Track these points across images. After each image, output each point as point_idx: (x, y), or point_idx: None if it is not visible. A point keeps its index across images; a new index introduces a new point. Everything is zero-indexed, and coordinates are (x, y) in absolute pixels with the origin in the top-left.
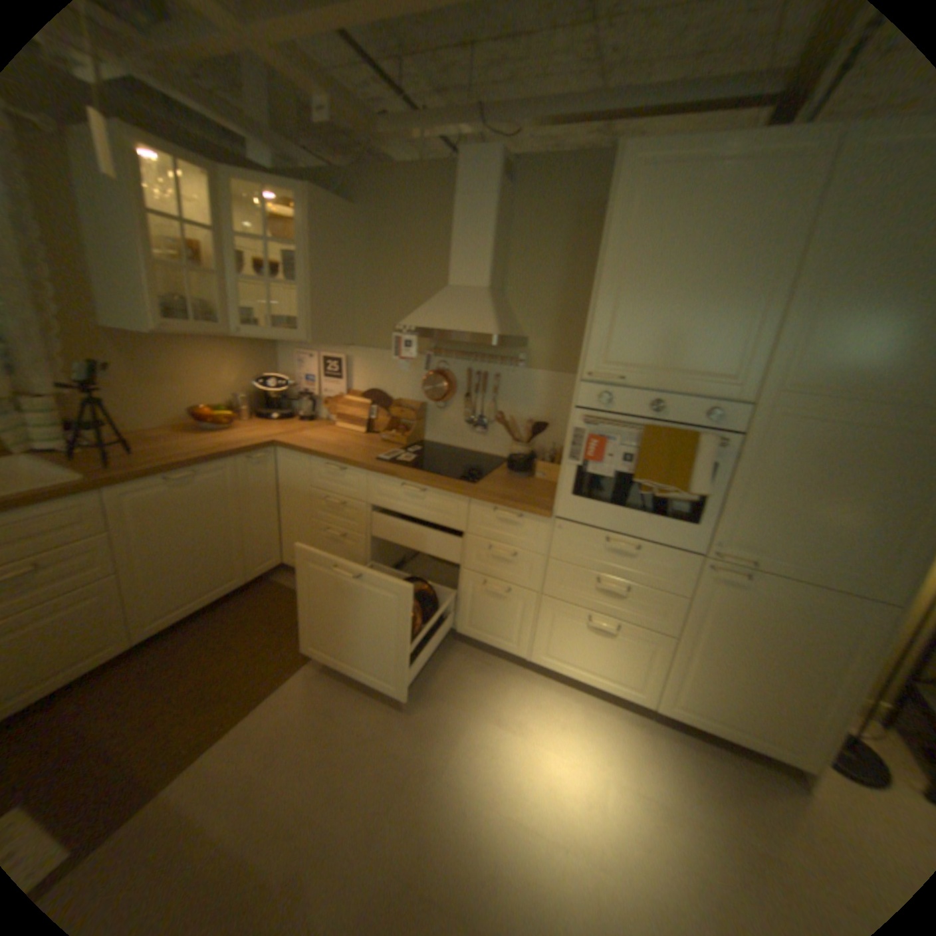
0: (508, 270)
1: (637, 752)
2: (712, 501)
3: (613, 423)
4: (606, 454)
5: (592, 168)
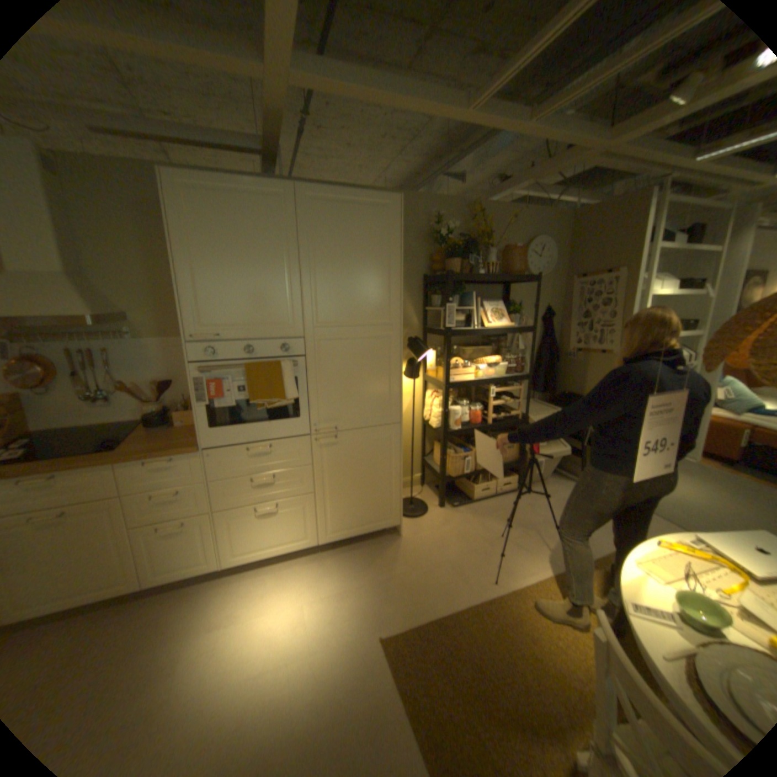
0: (83, 254)
1: (313, 577)
2: (302, 401)
3: (222, 368)
4: (225, 391)
5: (141, 175)
